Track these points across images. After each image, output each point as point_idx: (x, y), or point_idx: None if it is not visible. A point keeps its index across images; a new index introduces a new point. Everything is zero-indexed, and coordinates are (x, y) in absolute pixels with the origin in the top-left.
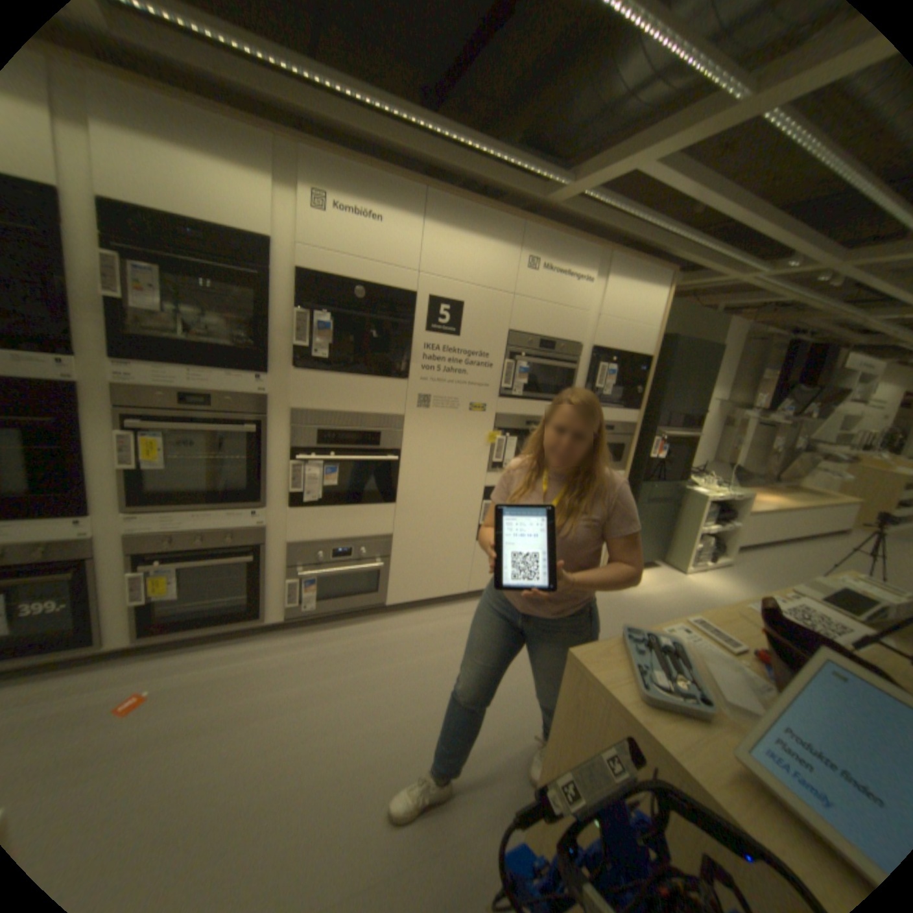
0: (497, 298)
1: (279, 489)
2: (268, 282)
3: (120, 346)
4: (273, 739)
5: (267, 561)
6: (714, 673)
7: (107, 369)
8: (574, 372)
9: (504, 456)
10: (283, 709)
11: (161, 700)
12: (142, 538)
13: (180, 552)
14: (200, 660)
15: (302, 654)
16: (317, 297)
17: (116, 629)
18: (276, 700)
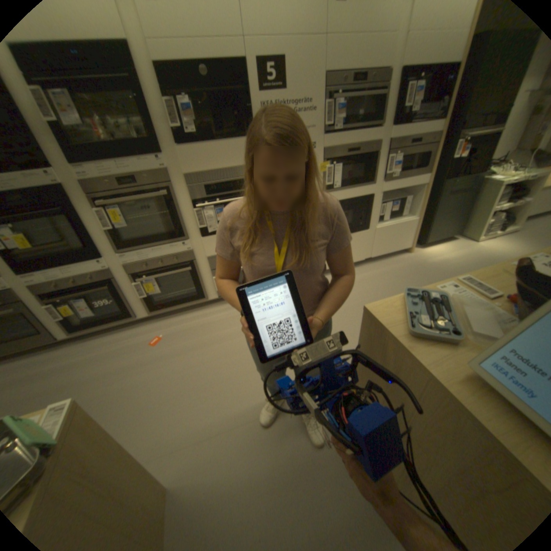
0: (312, 42)
1: (193, 227)
2: (138, 81)
3: (71, 154)
4: (221, 353)
5: (200, 268)
6: (470, 312)
7: (72, 172)
8: (386, 96)
9: (334, 179)
10: (224, 339)
11: (168, 338)
12: (131, 265)
13: (153, 270)
14: (182, 319)
15: (231, 313)
16: (174, 83)
17: (139, 309)
18: (220, 335)
